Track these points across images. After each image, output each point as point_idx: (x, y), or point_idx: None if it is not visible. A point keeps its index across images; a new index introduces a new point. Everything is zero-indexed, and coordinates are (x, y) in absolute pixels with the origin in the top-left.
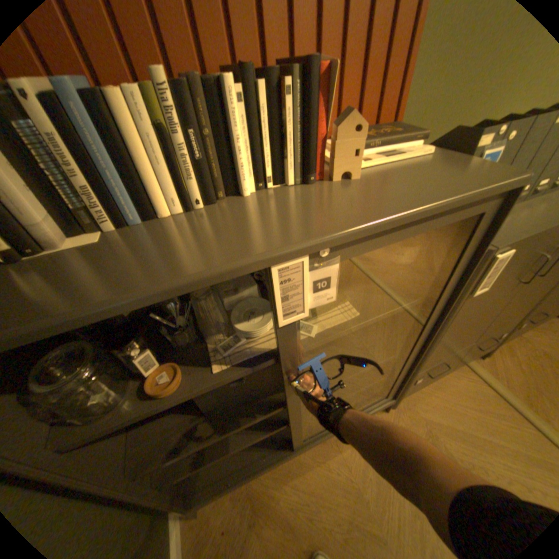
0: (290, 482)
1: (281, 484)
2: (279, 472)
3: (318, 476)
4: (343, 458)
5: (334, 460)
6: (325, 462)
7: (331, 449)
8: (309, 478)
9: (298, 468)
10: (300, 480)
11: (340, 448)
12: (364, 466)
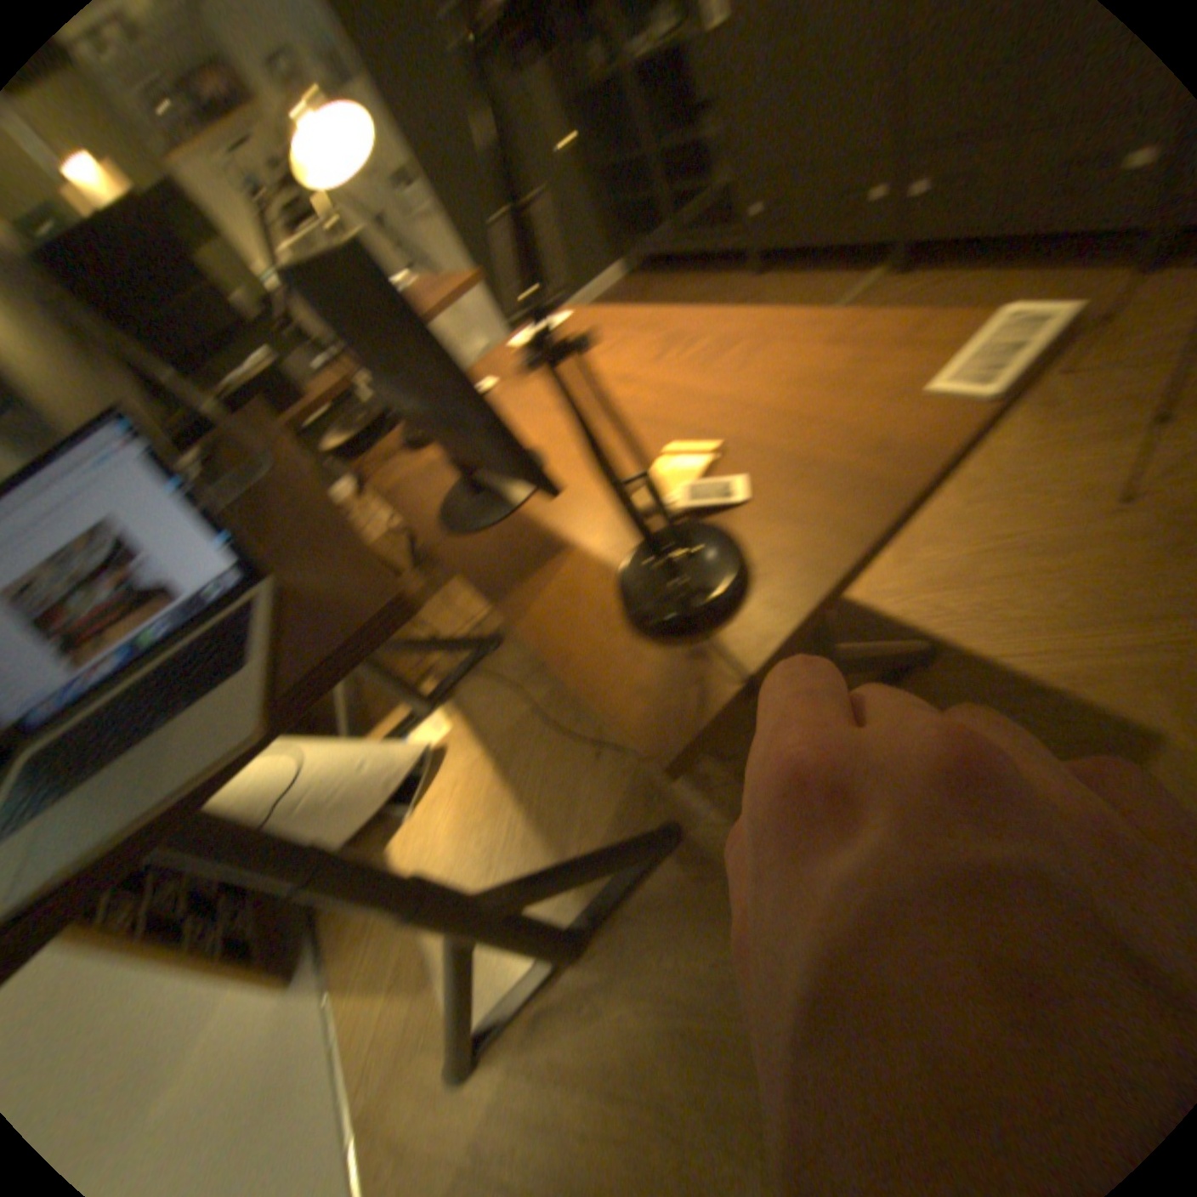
0: (671, 279)
1: (667, 278)
2: (674, 273)
3: (682, 282)
4: (701, 281)
5: (697, 280)
6: (692, 279)
7: (704, 275)
8: (678, 281)
9: (681, 275)
10: (674, 280)
11: (708, 277)
12: (702, 289)
